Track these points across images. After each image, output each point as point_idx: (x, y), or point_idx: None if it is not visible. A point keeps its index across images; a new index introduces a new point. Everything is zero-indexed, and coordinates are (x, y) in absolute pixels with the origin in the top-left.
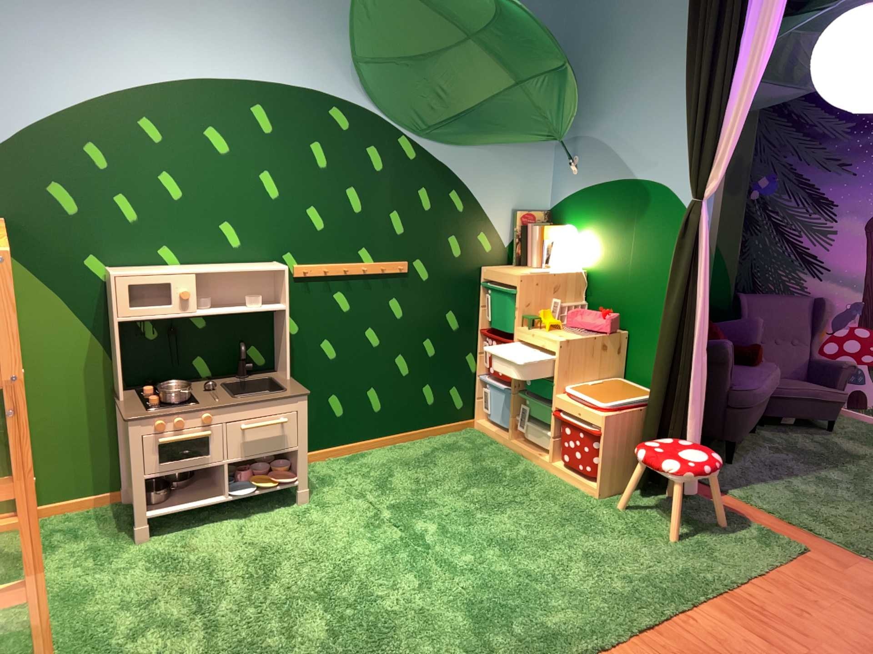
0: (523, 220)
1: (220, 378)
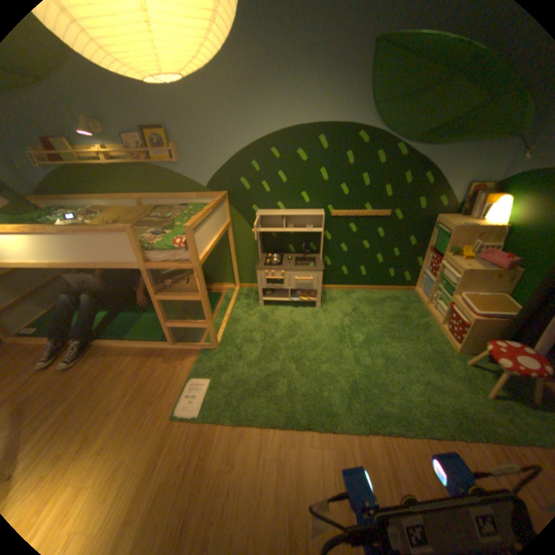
0: (477, 188)
1: (295, 254)
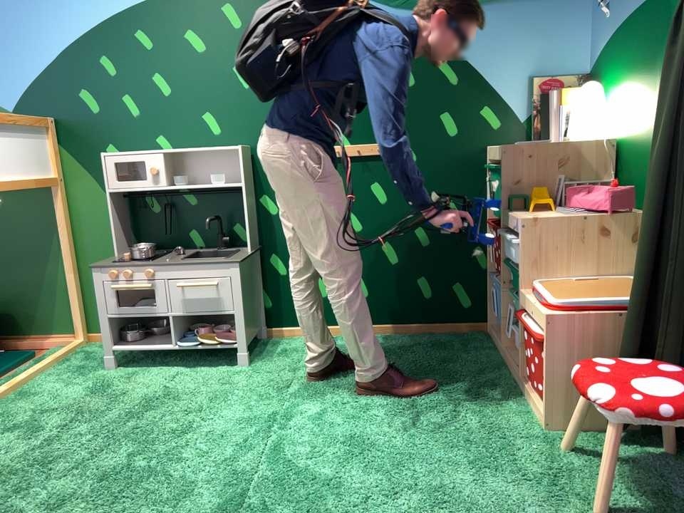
0: (545, 85)
1: (202, 249)
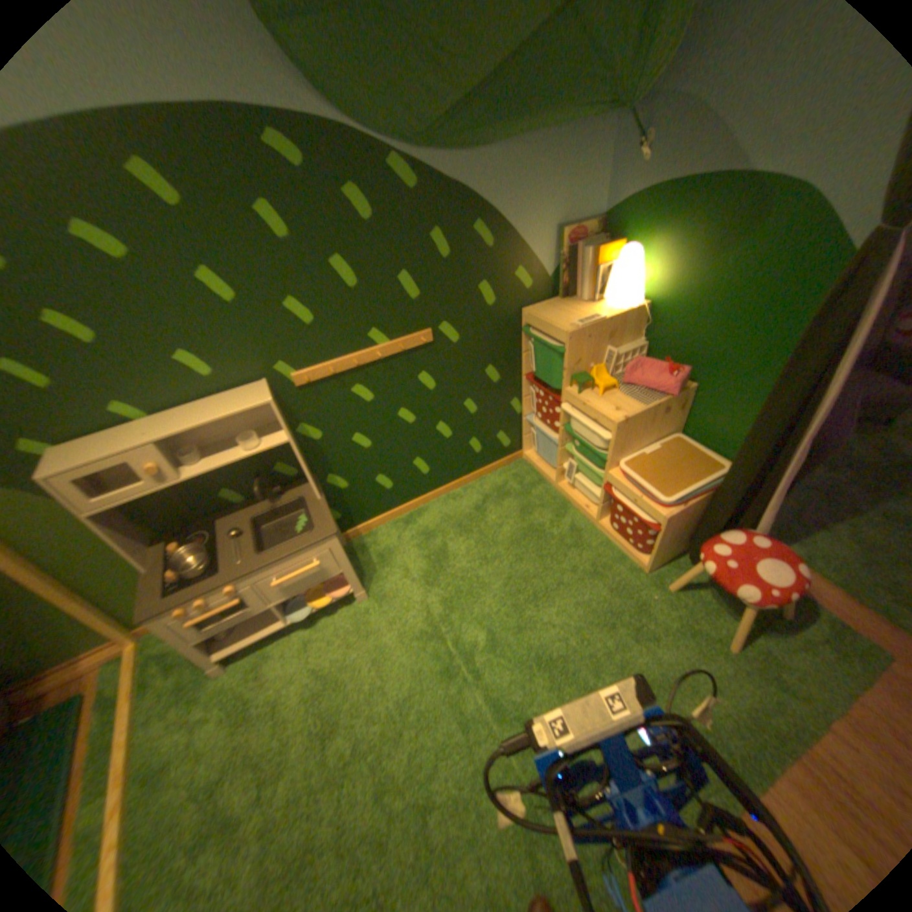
0: (574, 236)
1: (250, 506)
